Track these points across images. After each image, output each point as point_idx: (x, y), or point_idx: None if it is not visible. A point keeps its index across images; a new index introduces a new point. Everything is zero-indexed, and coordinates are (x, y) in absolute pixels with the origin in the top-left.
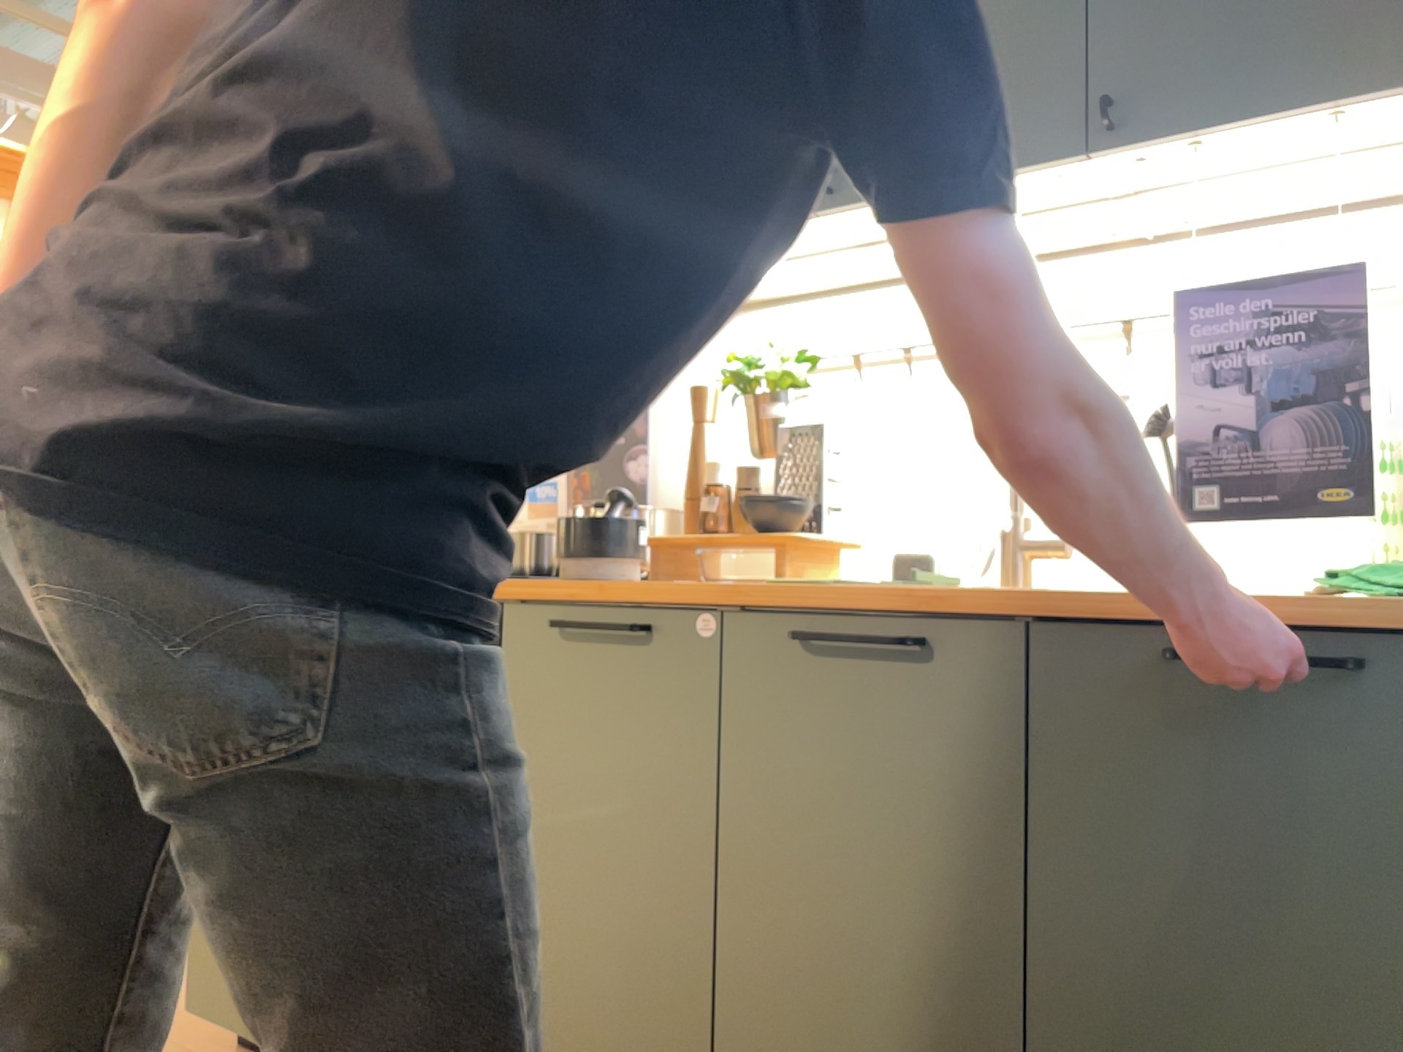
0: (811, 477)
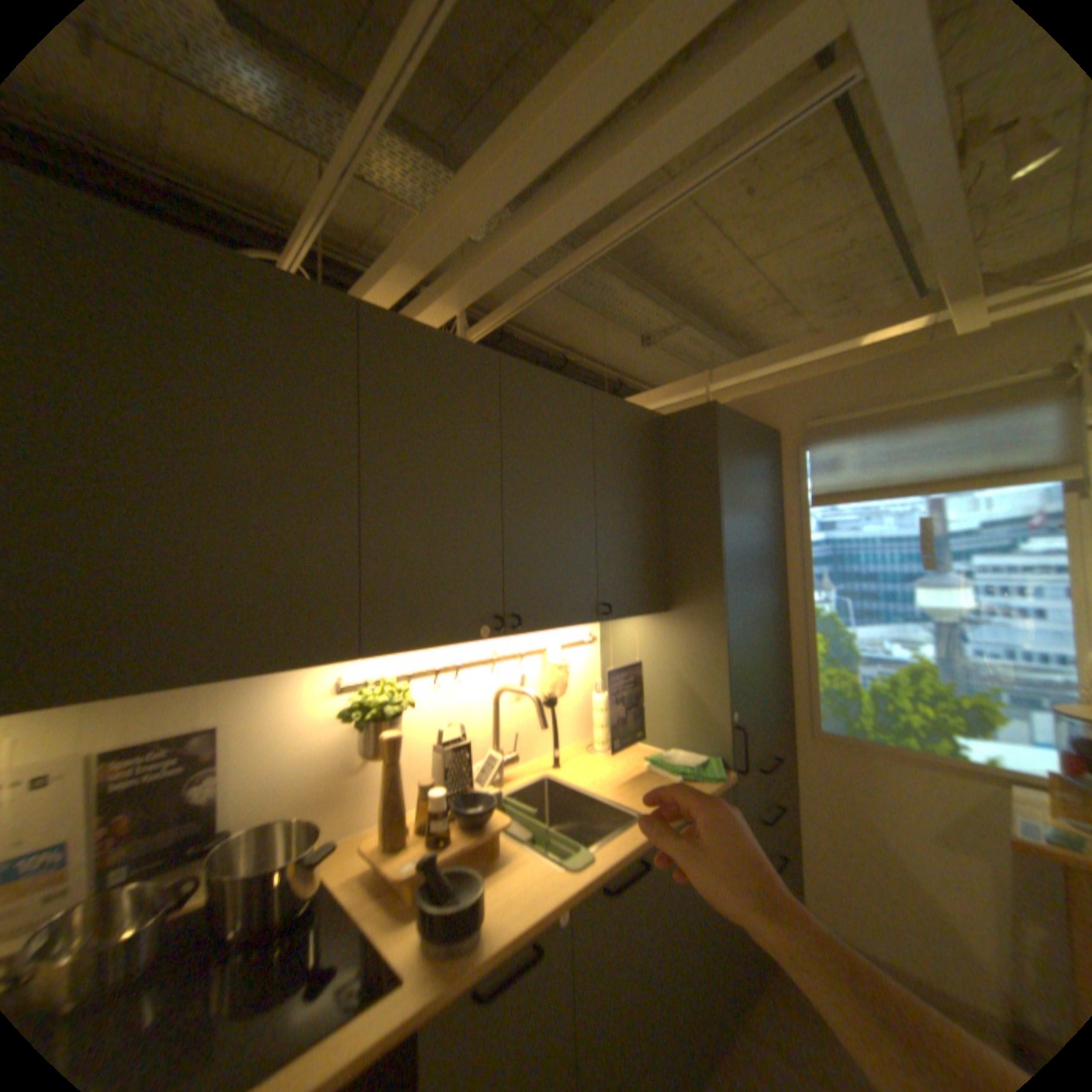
0: (465, 776)
